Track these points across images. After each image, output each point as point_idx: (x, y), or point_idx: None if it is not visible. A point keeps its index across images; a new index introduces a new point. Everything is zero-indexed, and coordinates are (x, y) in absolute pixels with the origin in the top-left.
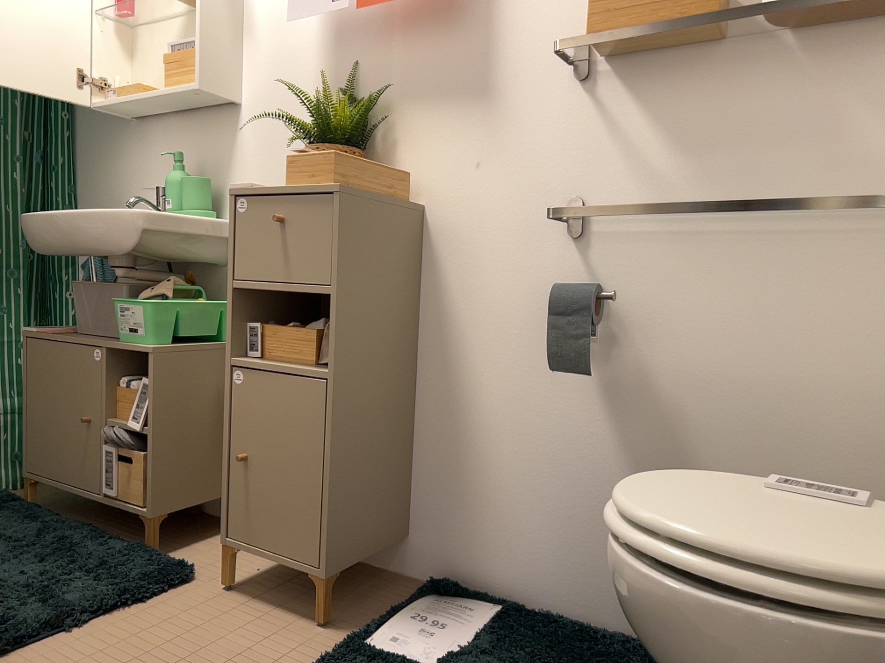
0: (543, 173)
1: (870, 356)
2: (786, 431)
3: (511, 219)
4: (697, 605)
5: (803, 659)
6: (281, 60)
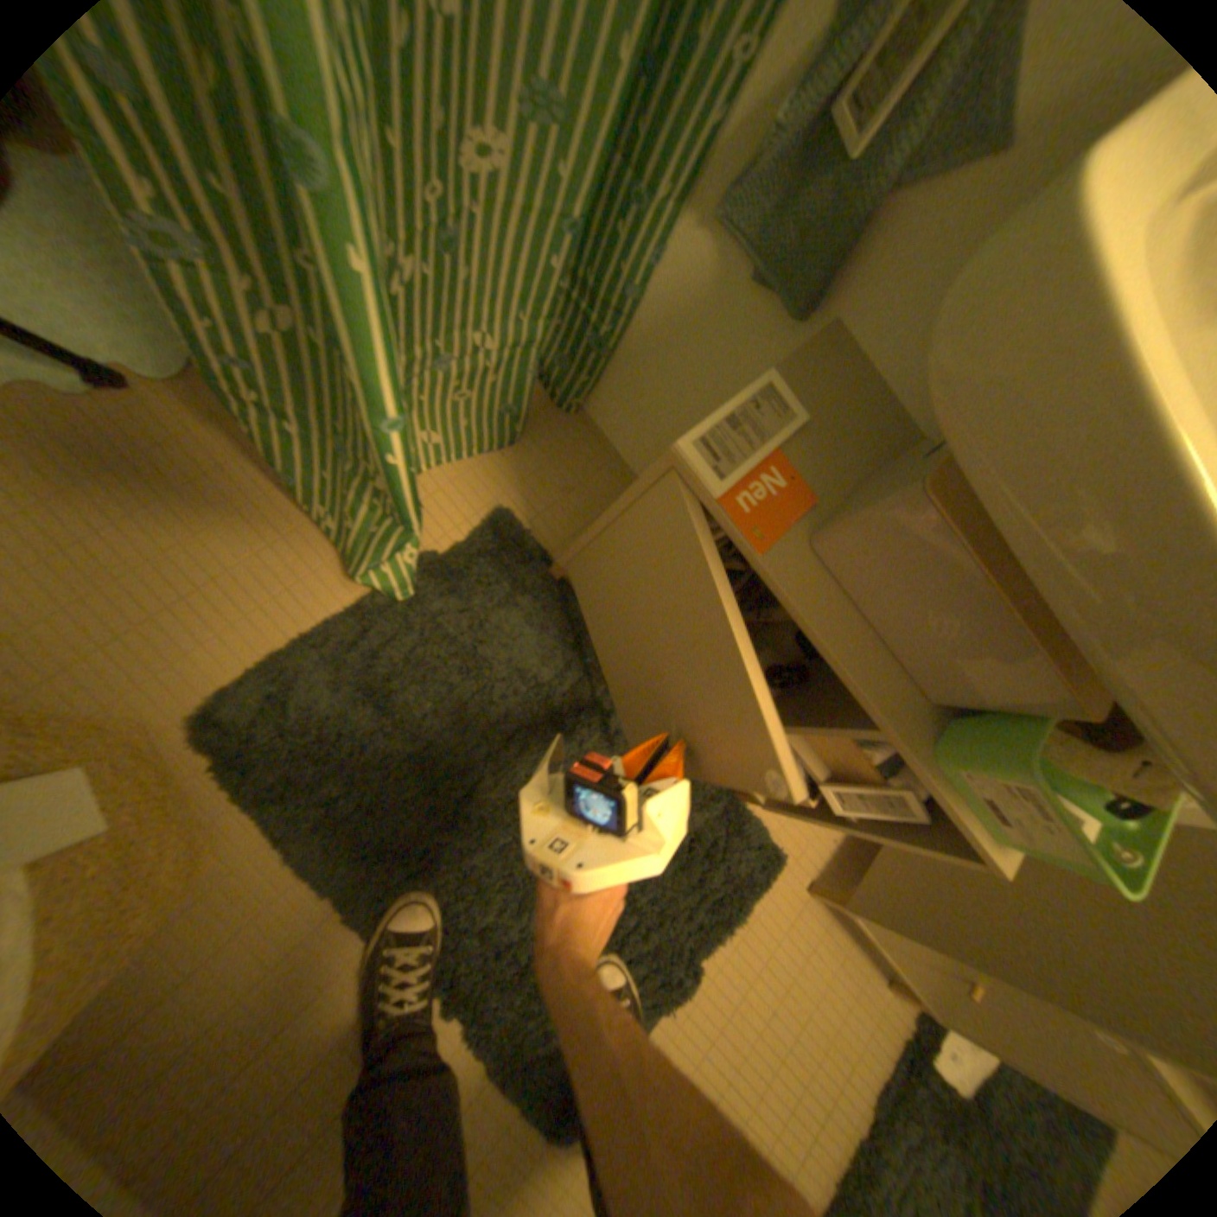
0: None
1: None
2: None
3: None
4: None
5: None
6: None
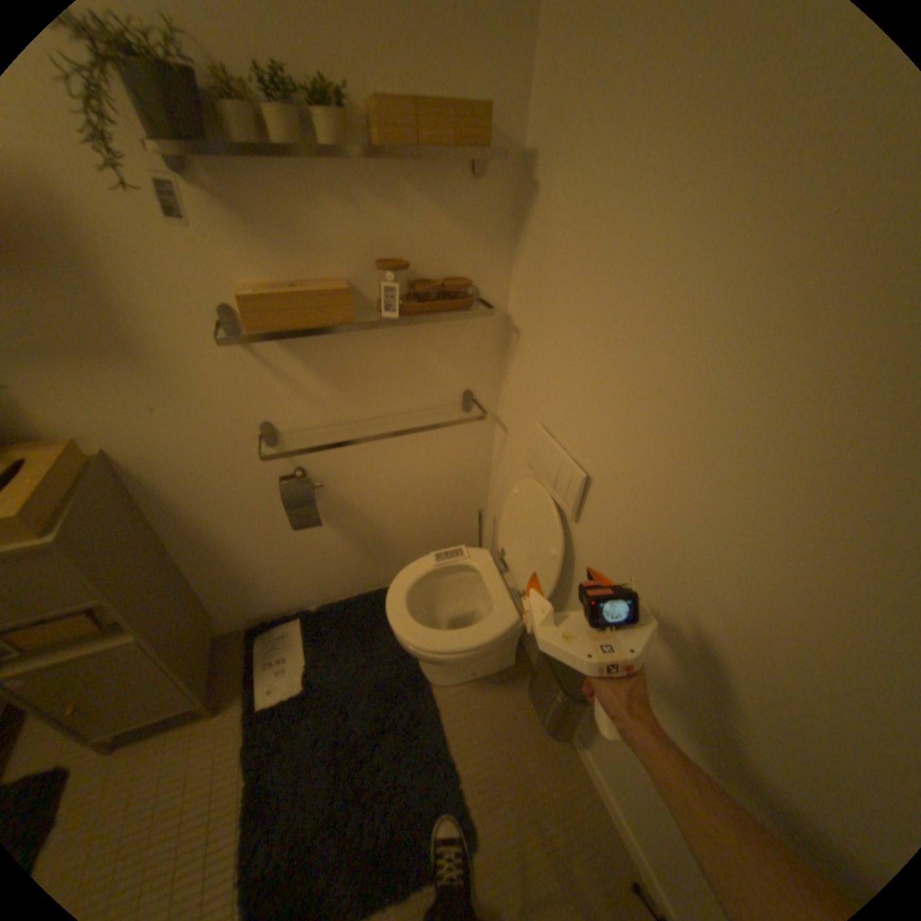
0: (228, 409)
1: (444, 463)
2: (415, 499)
3: (210, 443)
4: (452, 658)
5: (486, 652)
6: None
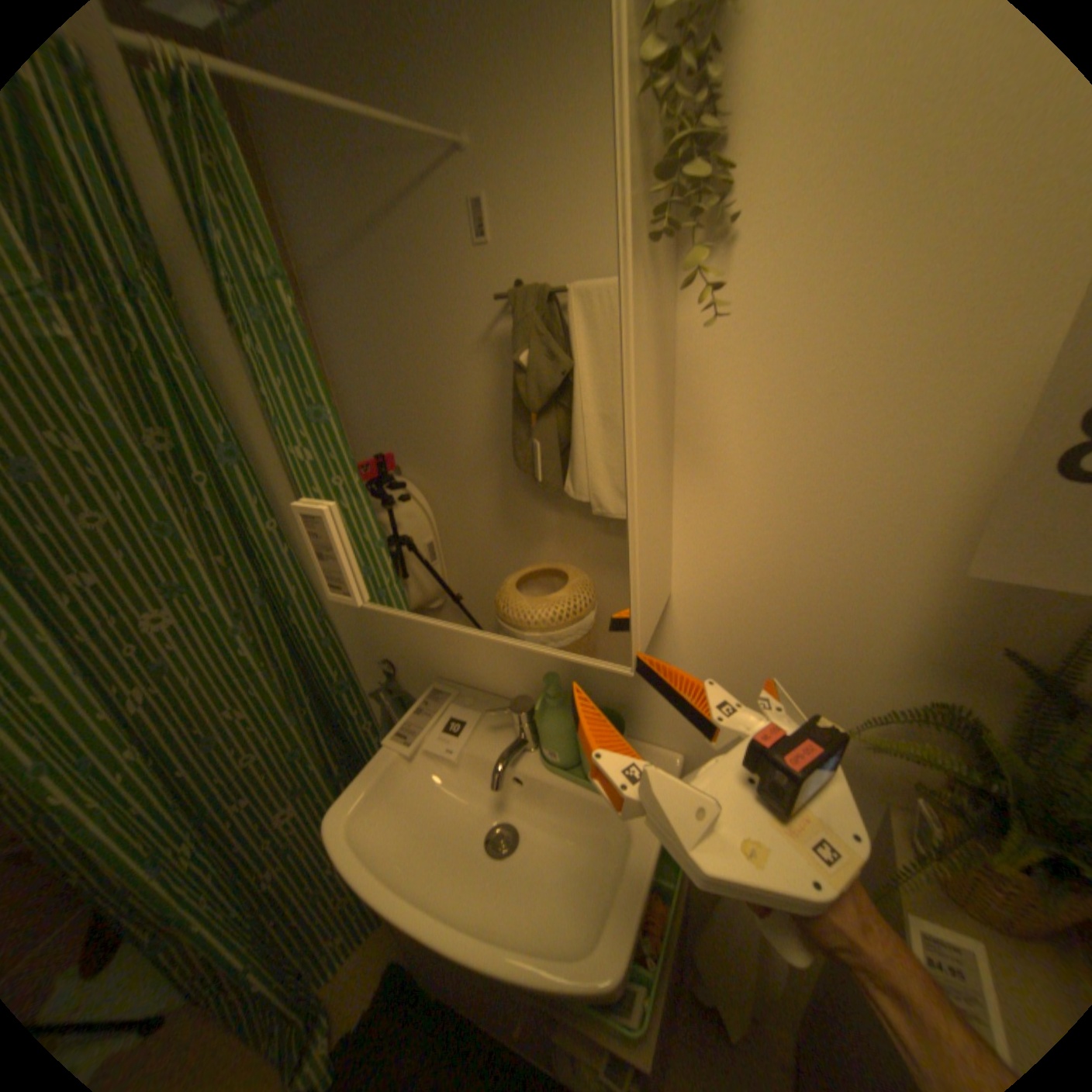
0: None
1: None
2: None
3: None
4: None
5: None
6: (798, 539)
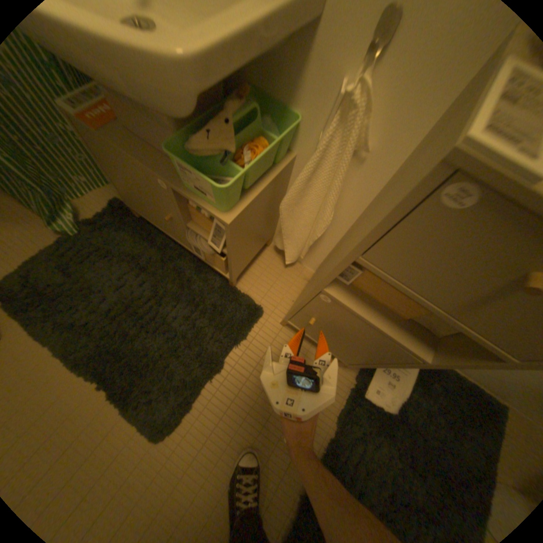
0: None
1: None
2: None
3: None
4: None
5: None
6: None
